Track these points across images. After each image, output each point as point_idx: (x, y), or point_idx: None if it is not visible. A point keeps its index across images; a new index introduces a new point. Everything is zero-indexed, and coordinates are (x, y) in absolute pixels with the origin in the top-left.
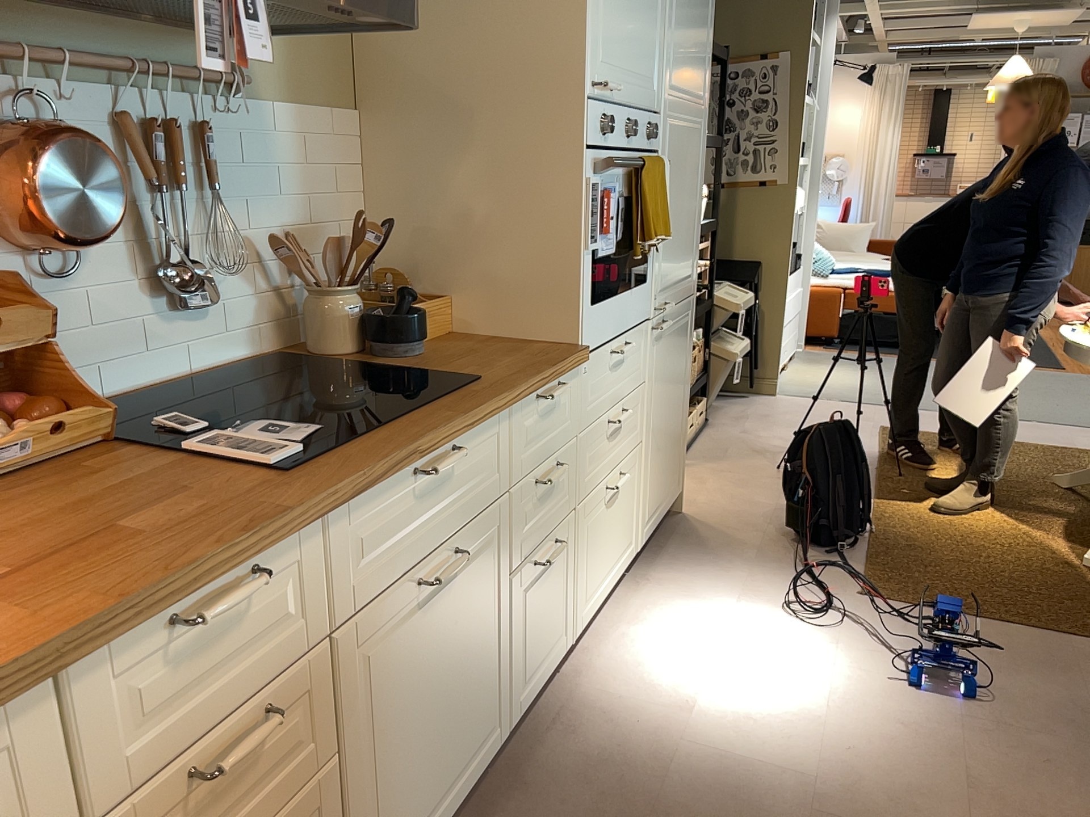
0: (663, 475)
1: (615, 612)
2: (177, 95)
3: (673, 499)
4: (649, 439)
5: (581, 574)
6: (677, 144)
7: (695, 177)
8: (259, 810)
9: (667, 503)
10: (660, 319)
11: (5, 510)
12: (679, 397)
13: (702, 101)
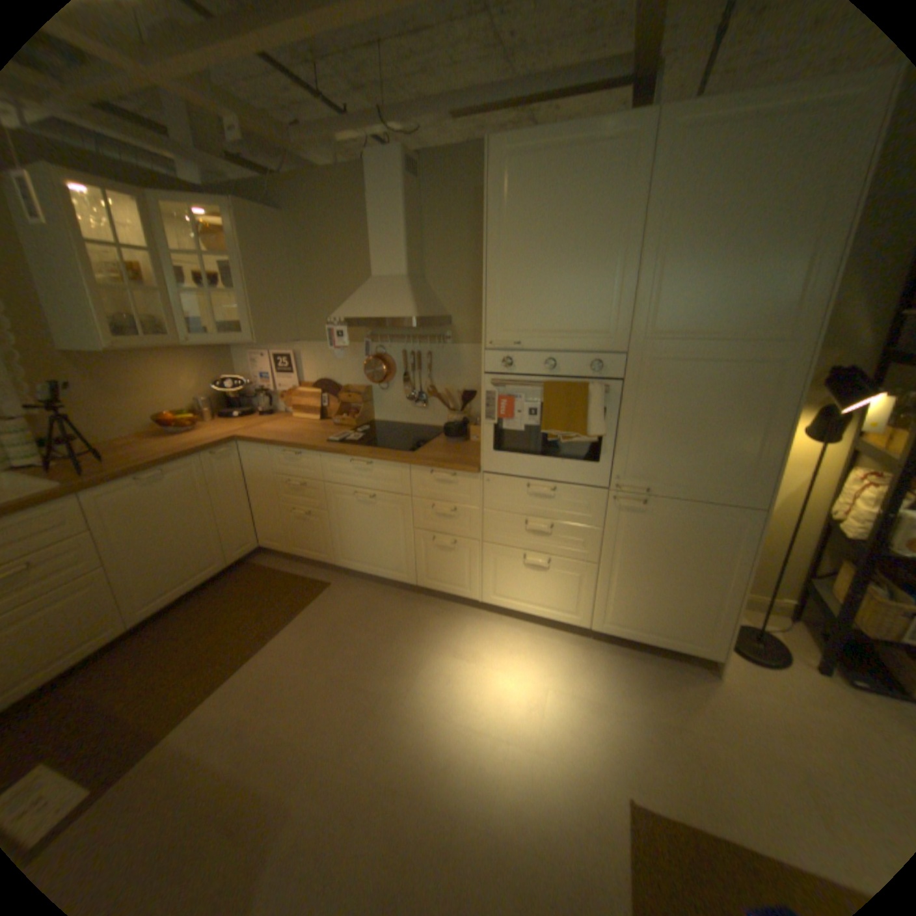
0: (653, 615)
1: (539, 632)
2: (421, 343)
3: (695, 655)
4: (613, 571)
5: (489, 578)
6: (681, 372)
7: (758, 402)
8: (304, 503)
9: (672, 645)
10: (636, 497)
11: (318, 429)
12: (706, 580)
13: (794, 332)
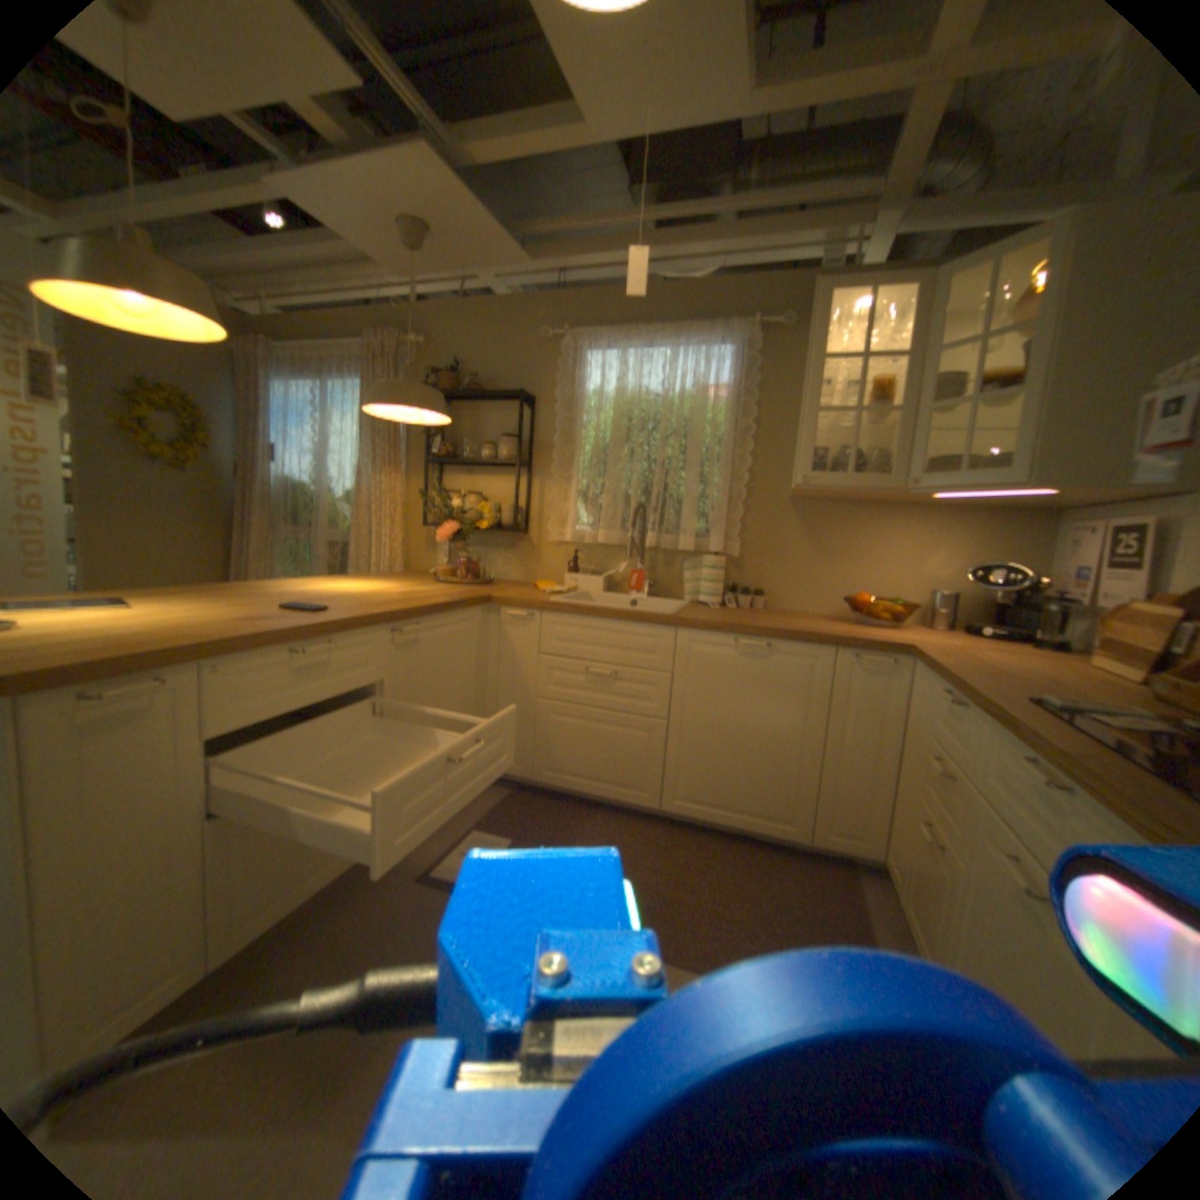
0: None
1: None
2: None
3: None
4: None
5: None
6: None
7: None
8: (944, 824)
9: None
10: None
11: (1093, 690)
12: None
13: None
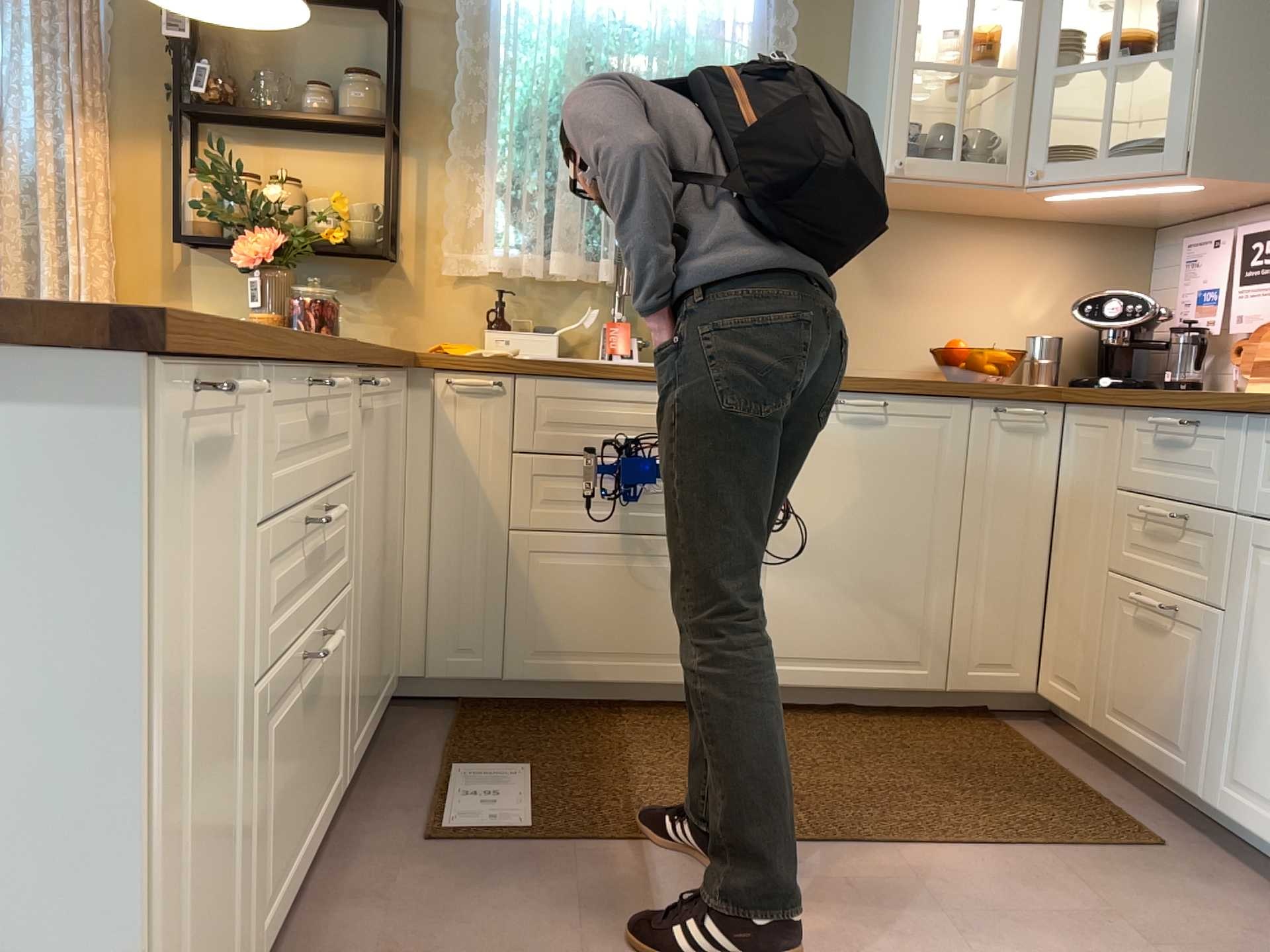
0: None
1: None
2: None
3: None
4: None
5: None
6: None
7: None
8: (1172, 580)
9: None
10: None
11: None
12: None
13: None
